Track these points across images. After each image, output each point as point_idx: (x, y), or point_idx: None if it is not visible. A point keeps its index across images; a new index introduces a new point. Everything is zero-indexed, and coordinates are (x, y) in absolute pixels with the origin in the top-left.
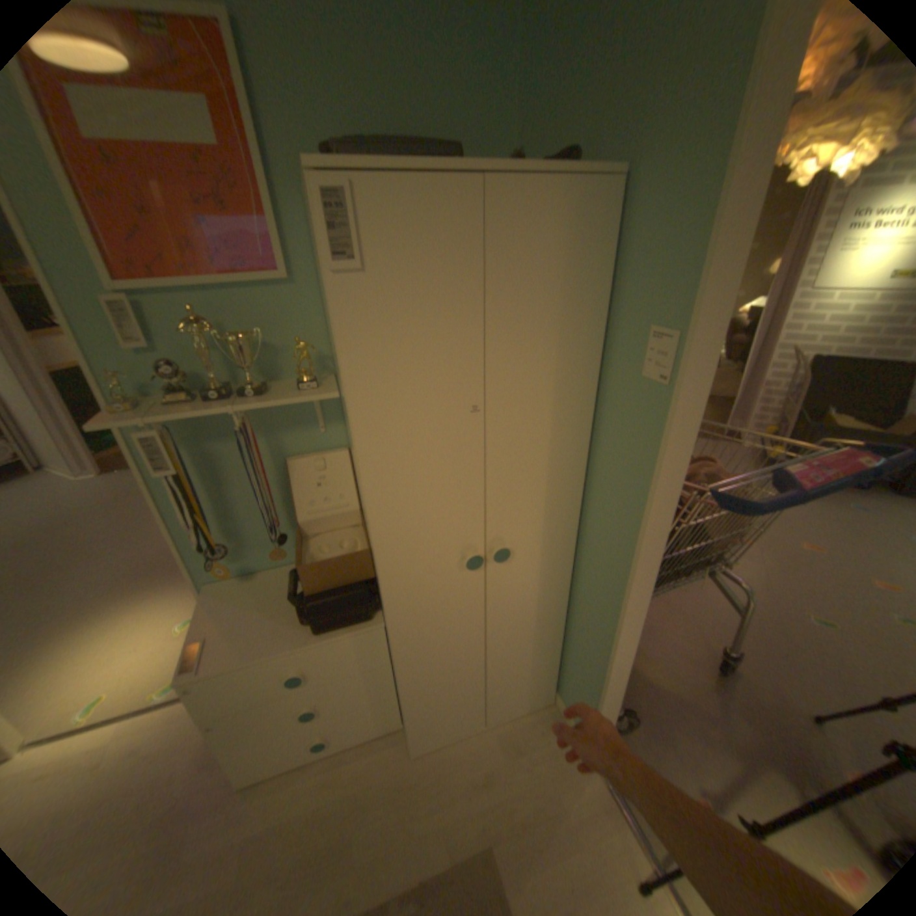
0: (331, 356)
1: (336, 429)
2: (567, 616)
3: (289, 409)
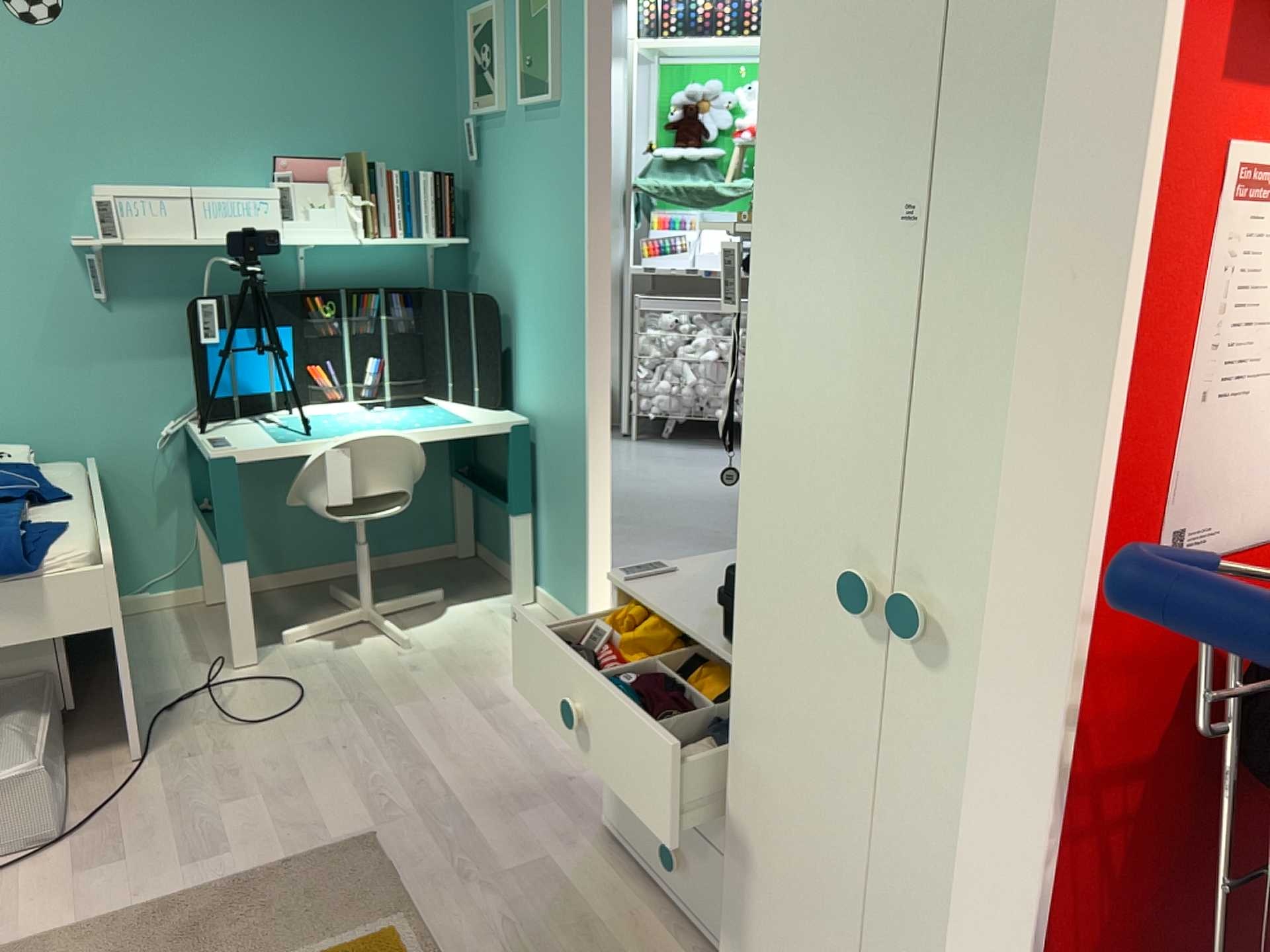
0: None
1: None
2: None
3: None
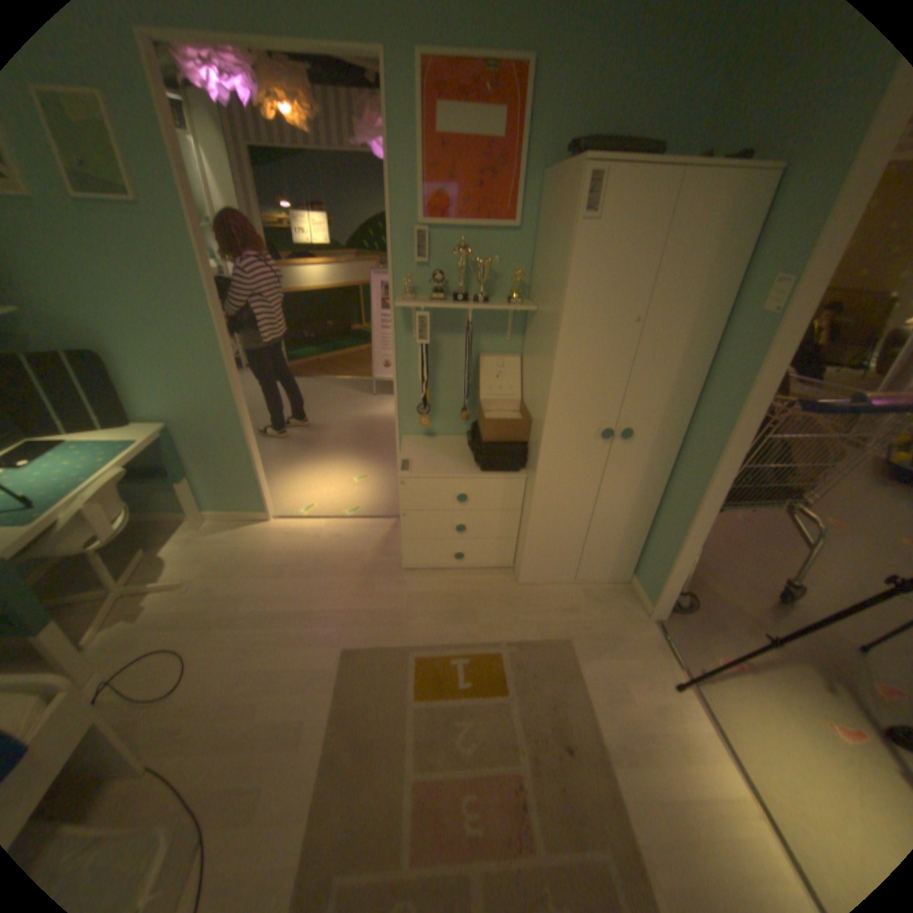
0: (528, 286)
1: (516, 340)
2: (659, 506)
3: (491, 319)
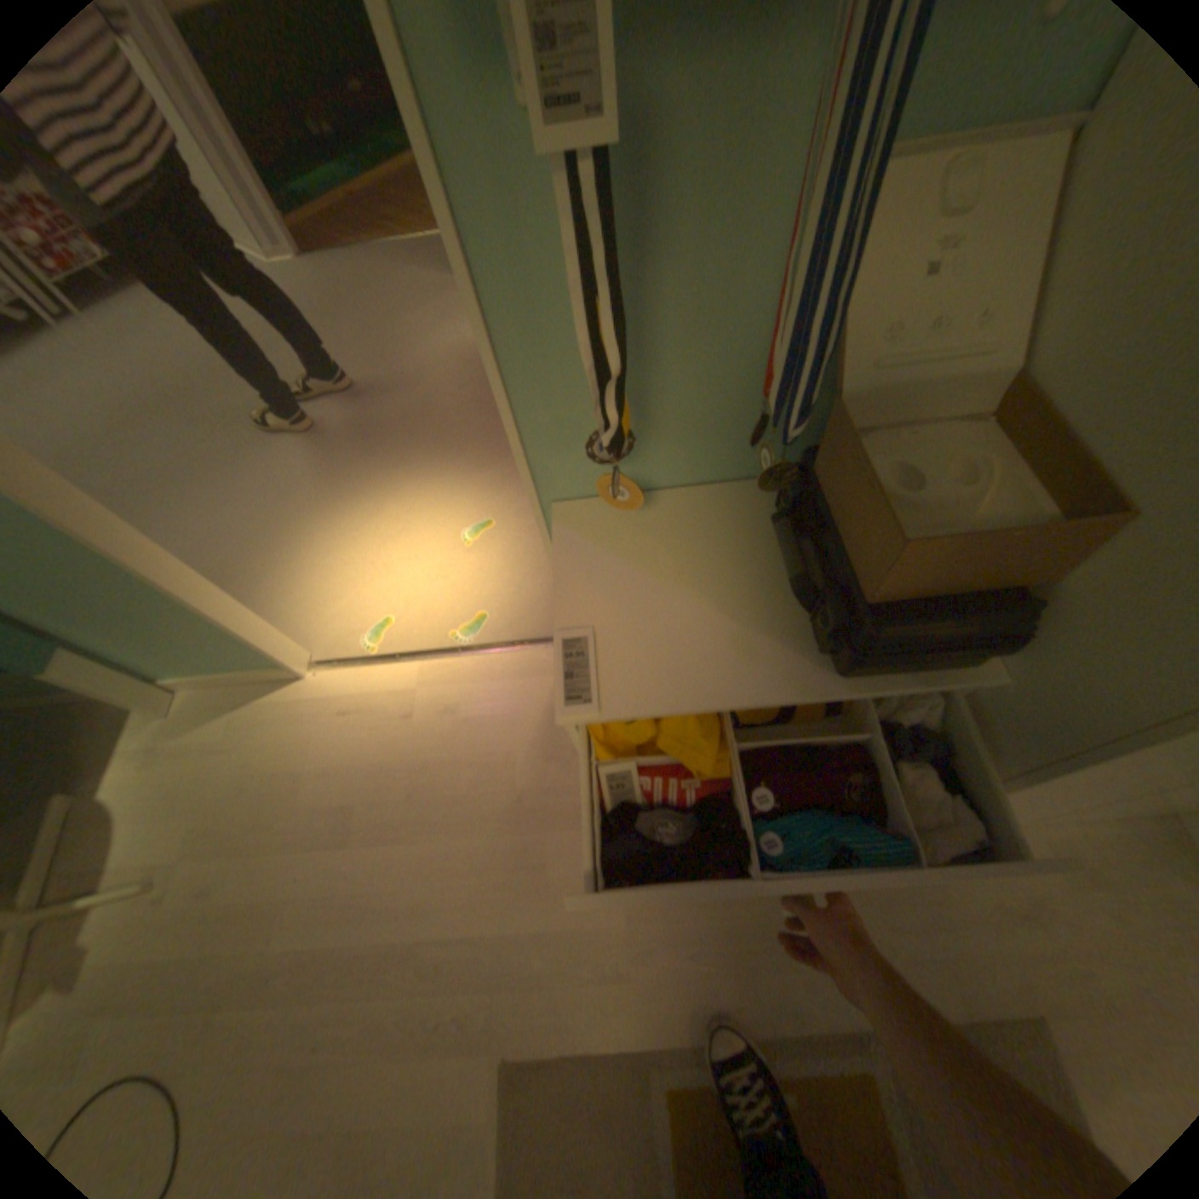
0: None
1: None
2: None
3: None
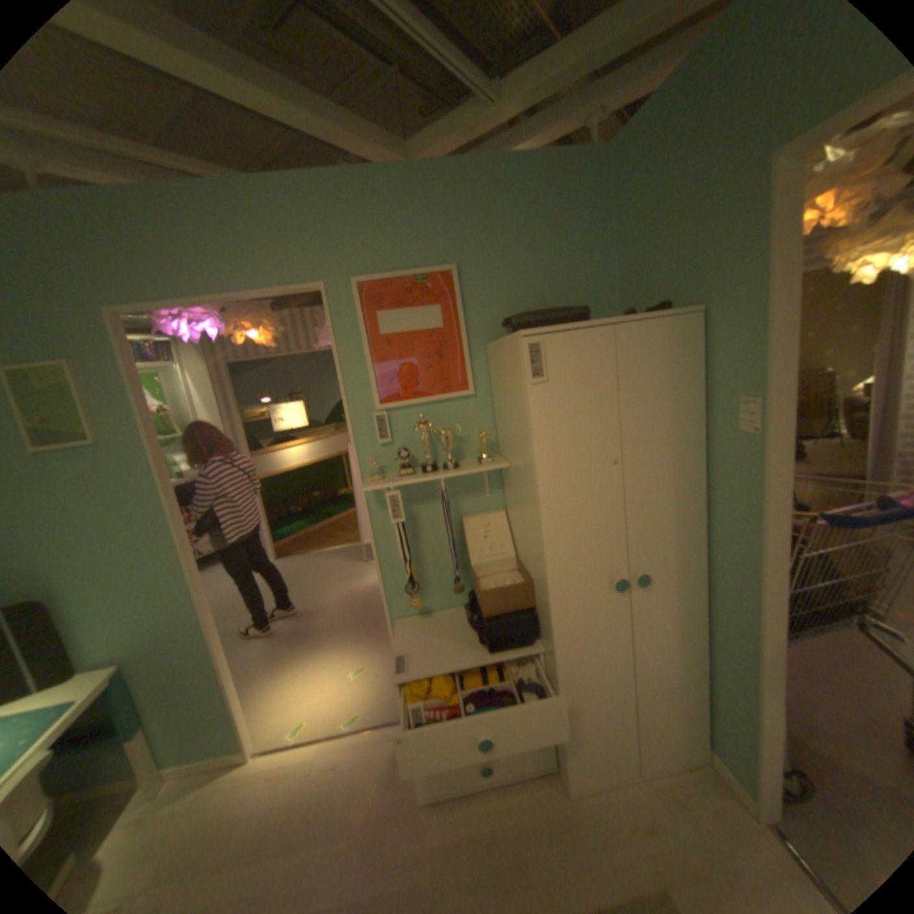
0: (496, 442)
1: (496, 494)
2: (711, 655)
3: (466, 480)
